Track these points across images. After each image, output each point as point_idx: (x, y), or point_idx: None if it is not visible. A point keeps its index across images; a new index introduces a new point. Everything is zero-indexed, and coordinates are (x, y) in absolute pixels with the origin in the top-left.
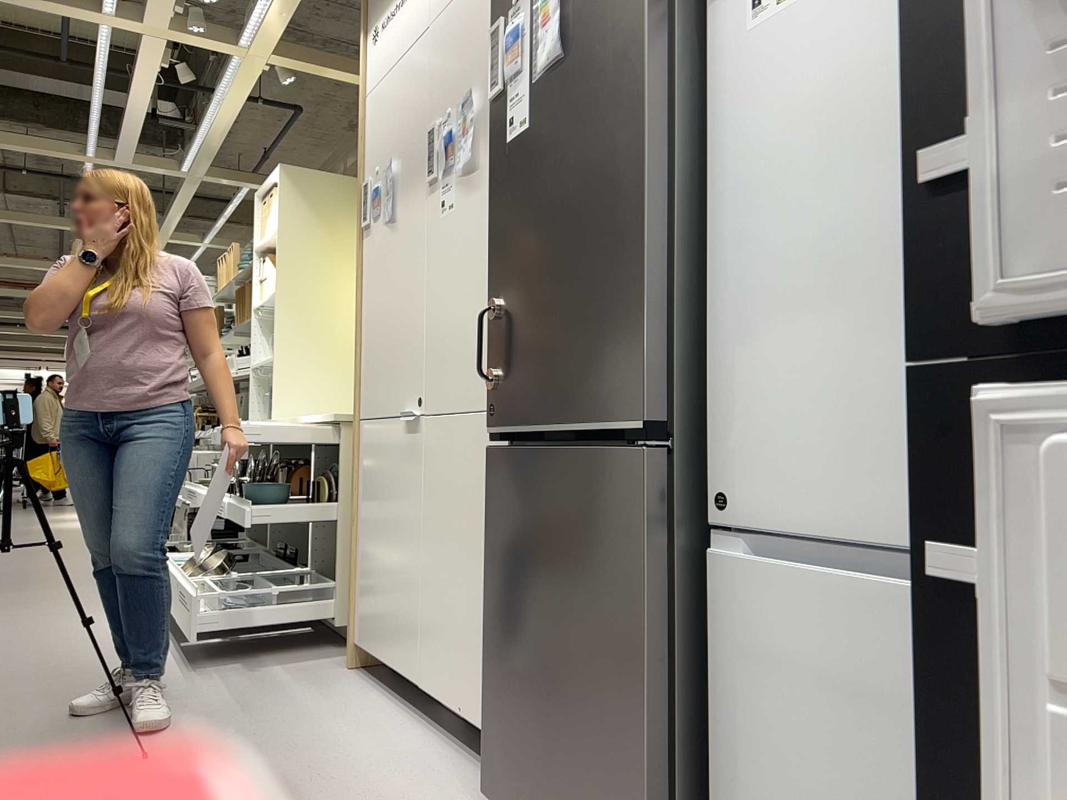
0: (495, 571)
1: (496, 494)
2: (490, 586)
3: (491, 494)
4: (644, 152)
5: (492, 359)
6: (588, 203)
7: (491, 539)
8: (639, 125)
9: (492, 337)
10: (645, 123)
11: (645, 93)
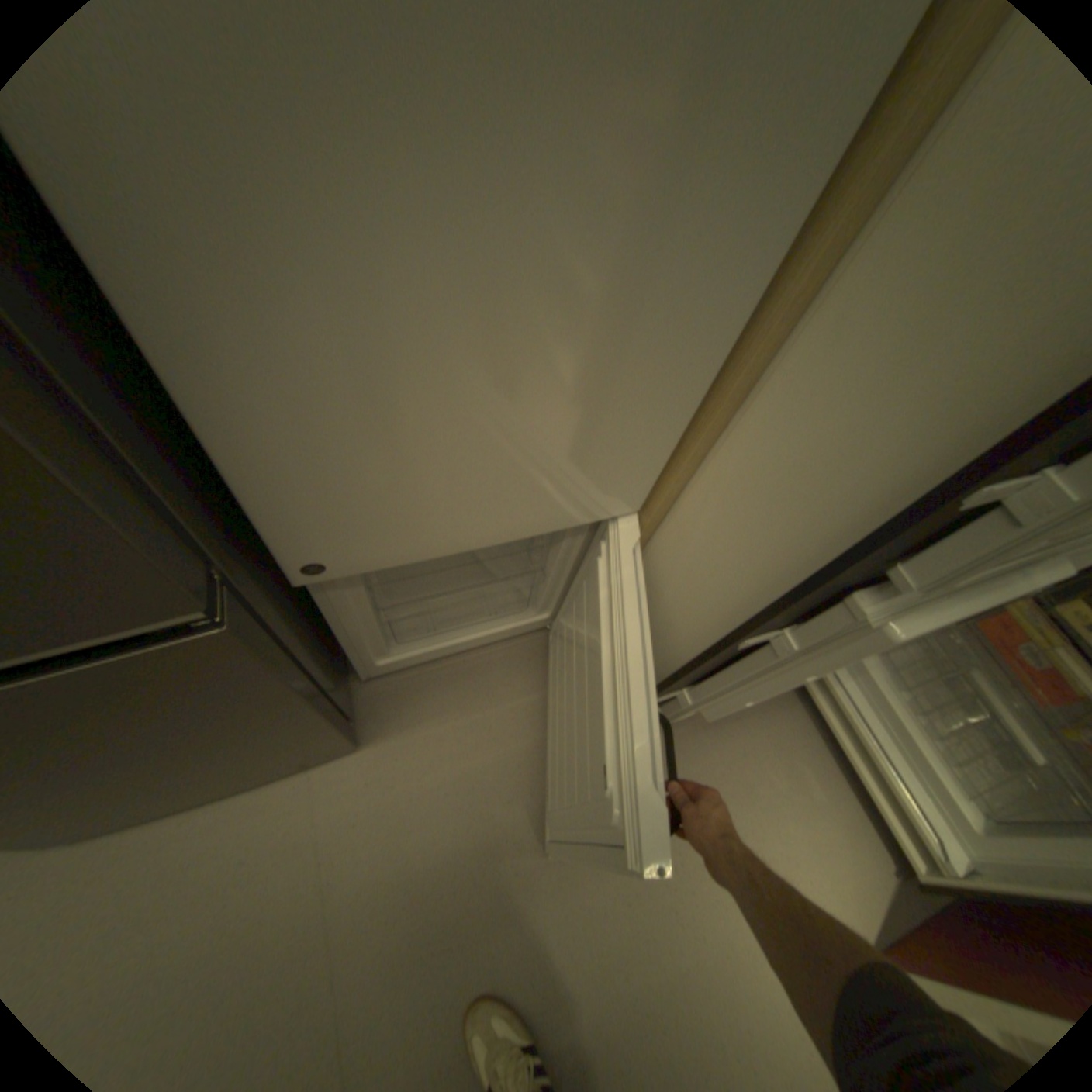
0: None
1: None
2: None
3: None
4: None
5: None
6: None
7: None
8: None
9: None
10: None
11: None
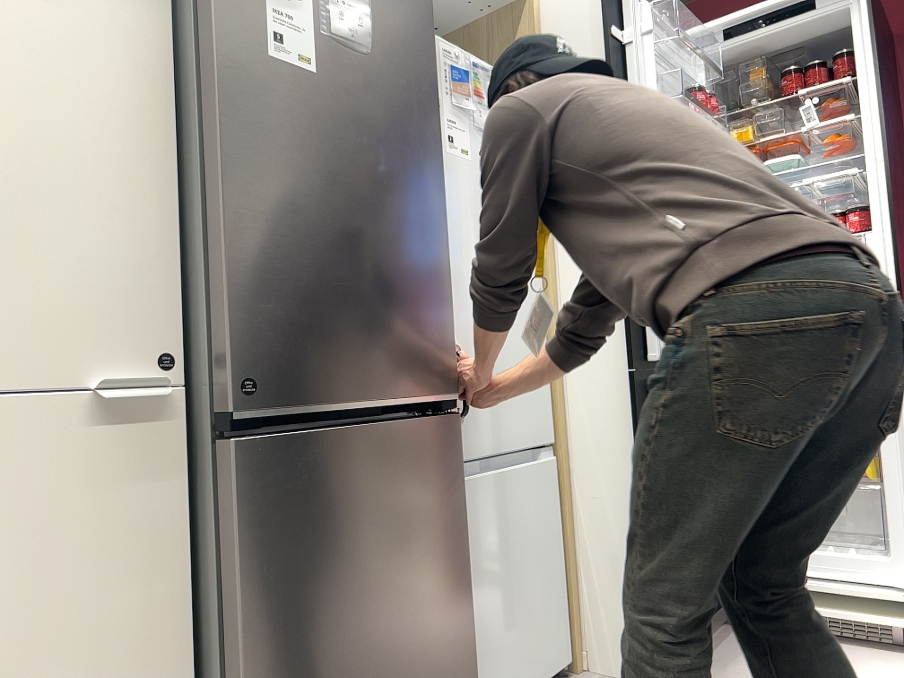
0: (269, 599)
1: (265, 496)
2: (254, 627)
3: (249, 500)
4: (443, 197)
5: (240, 317)
6: (400, 206)
7: (251, 563)
8: (438, 174)
9: (239, 287)
10: (442, 176)
11: (441, 155)
